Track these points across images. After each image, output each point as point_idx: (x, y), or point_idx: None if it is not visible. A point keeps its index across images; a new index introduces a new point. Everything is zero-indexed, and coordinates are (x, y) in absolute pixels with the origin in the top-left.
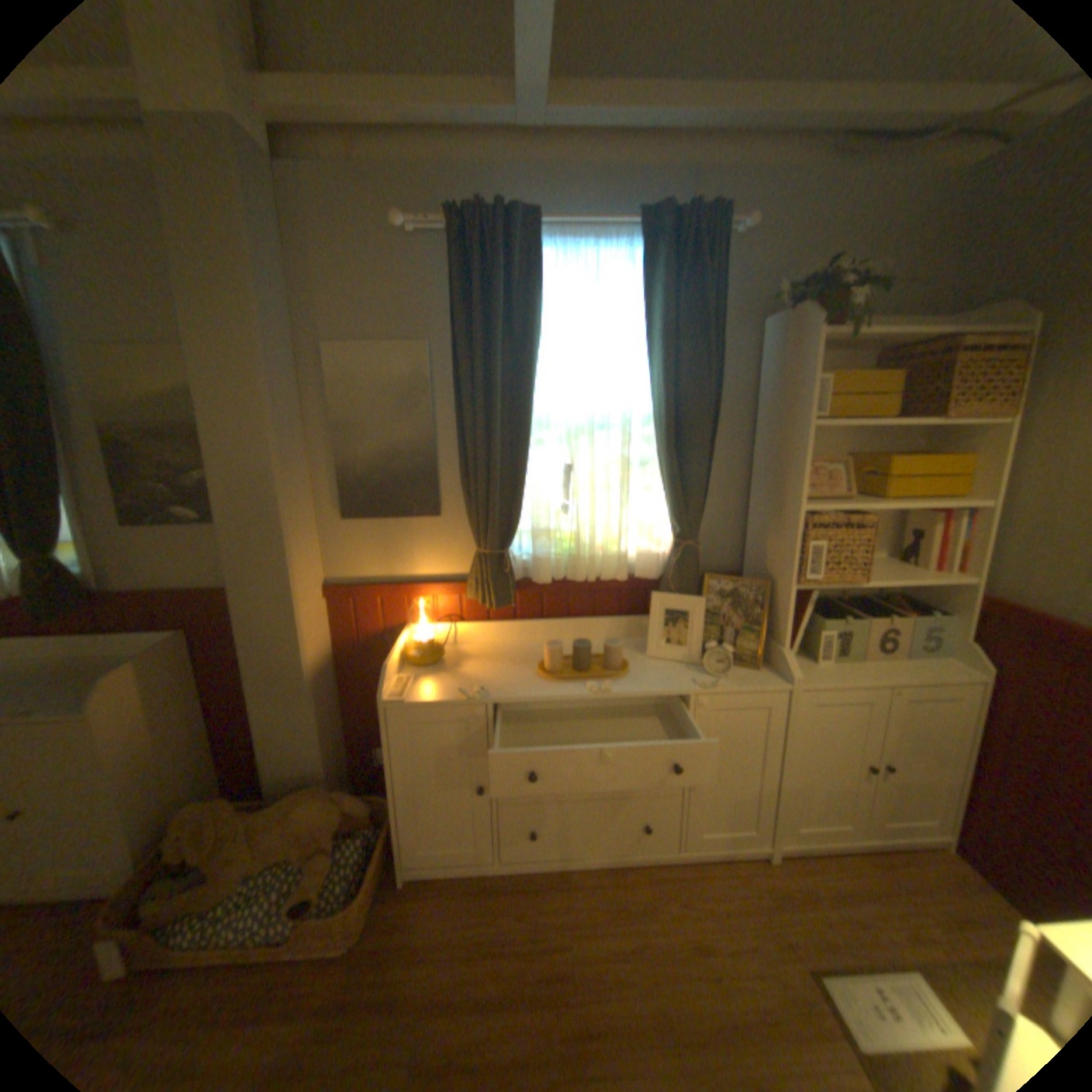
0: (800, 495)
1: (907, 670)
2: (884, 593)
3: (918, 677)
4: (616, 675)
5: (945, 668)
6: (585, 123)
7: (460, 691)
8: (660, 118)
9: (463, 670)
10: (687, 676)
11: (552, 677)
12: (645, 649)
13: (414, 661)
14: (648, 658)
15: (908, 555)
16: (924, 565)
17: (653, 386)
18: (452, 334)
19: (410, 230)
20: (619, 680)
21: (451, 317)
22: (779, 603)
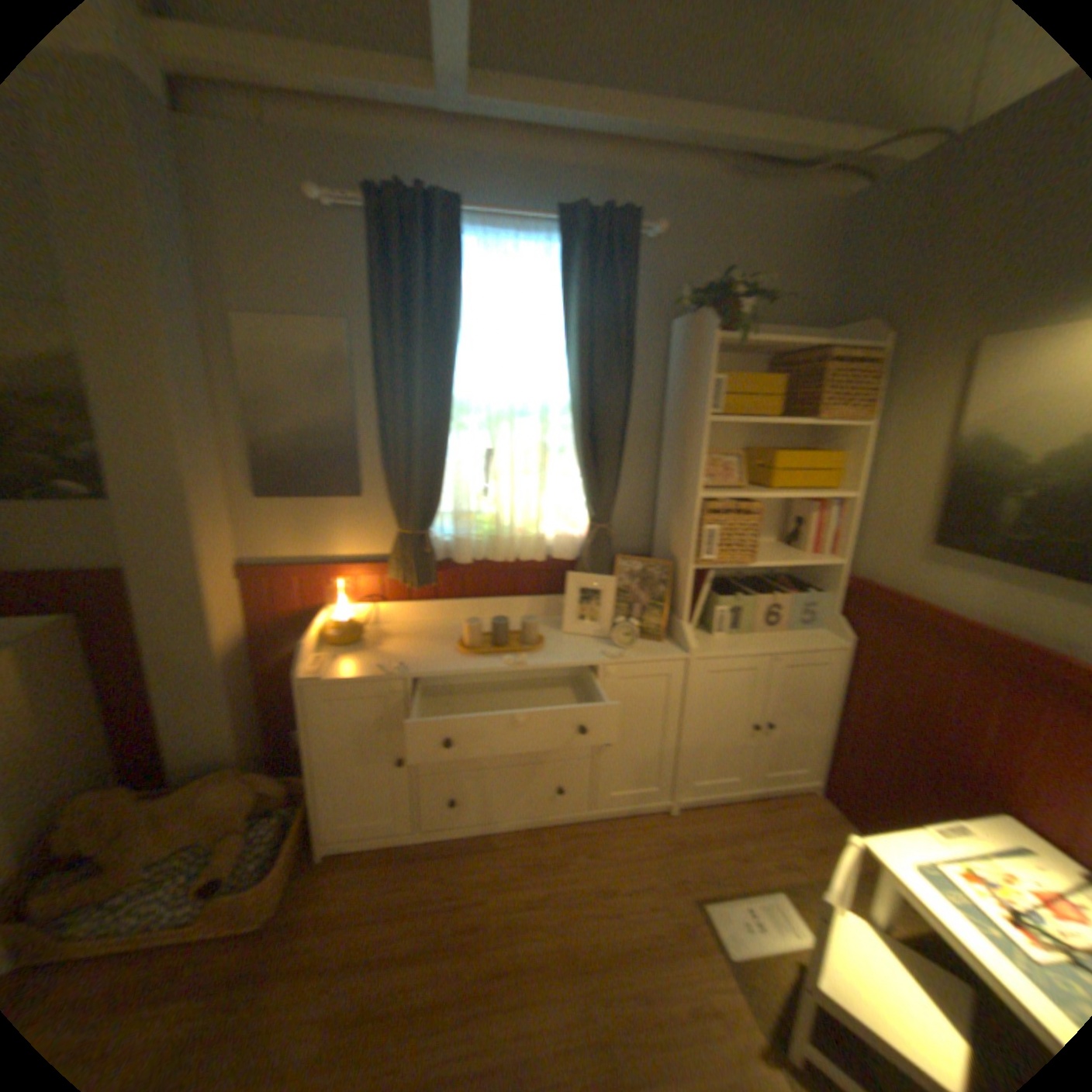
0: (698, 484)
1: (786, 640)
2: (773, 574)
3: (795, 645)
4: (533, 649)
5: (817, 637)
6: (507, 118)
7: (380, 668)
8: (579, 122)
9: (385, 648)
10: (598, 649)
11: (472, 652)
12: (562, 626)
13: (335, 641)
14: (564, 634)
15: (793, 540)
16: (803, 549)
17: (571, 378)
18: (373, 315)
19: (329, 206)
20: (535, 654)
21: (372, 298)
22: (681, 582)
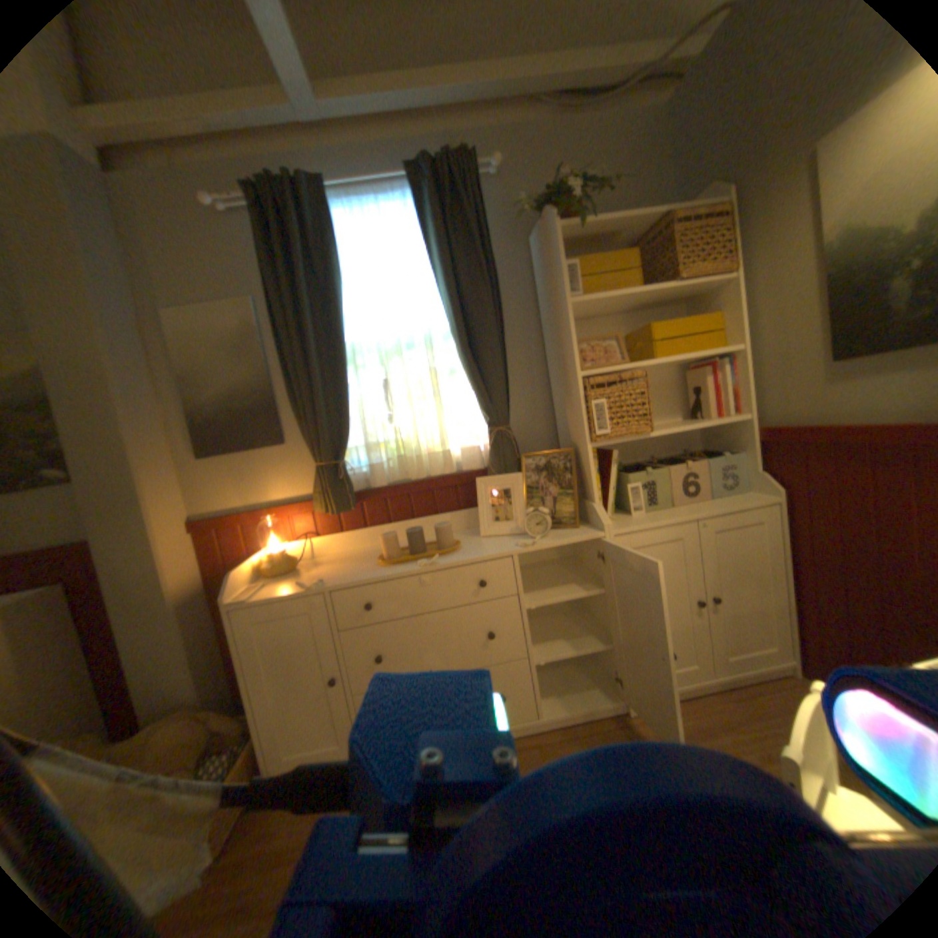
0: (574, 363)
1: (710, 506)
2: (687, 452)
3: (719, 508)
4: (446, 551)
5: (744, 498)
6: (352, 113)
7: (301, 587)
8: (410, 100)
9: (311, 573)
10: (512, 542)
11: (387, 562)
12: (482, 532)
13: (265, 572)
14: (482, 537)
15: (698, 414)
16: (707, 415)
17: (446, 305)
18: (262, 282)
19: (221, 210)
20: (449, 555)
21: (260, 268)
22: (584, 465)
